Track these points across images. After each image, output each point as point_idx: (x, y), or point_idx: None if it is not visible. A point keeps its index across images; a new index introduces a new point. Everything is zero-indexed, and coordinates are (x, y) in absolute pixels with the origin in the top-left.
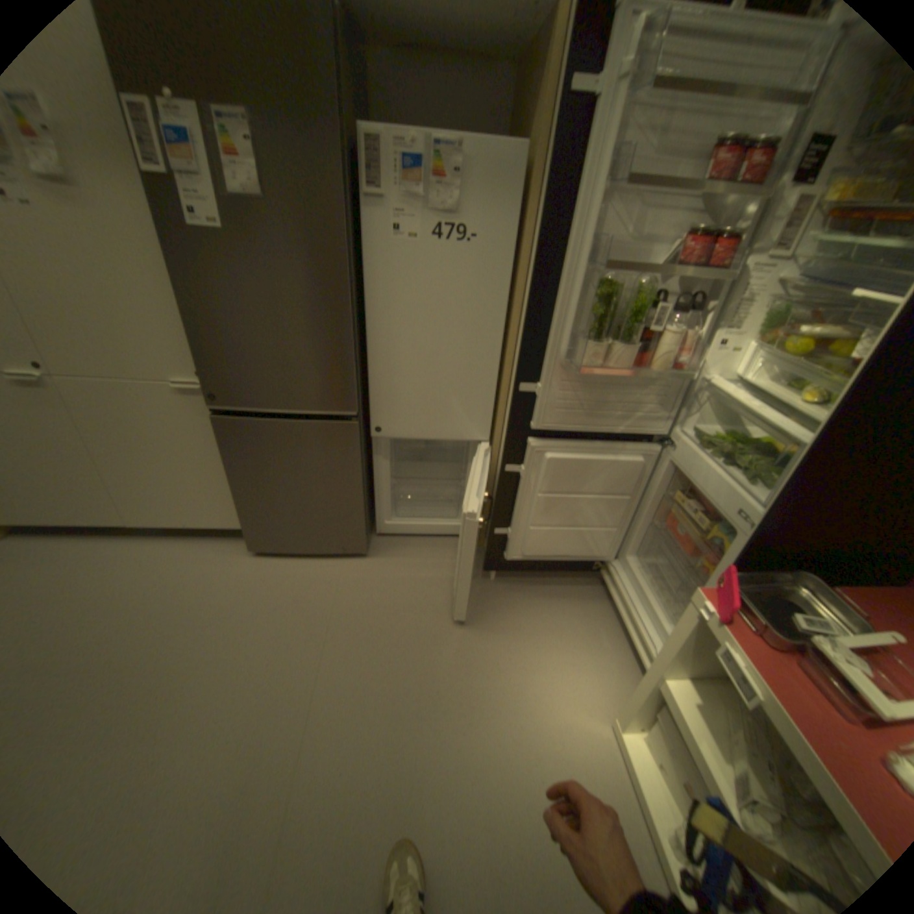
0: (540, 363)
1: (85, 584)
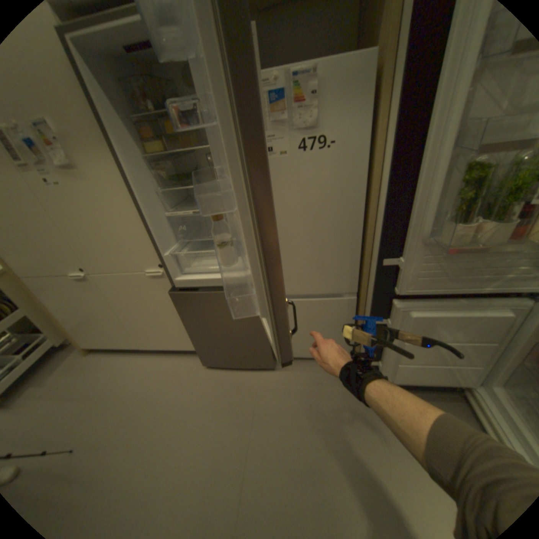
0: (401, 241)
1: (119, 386)
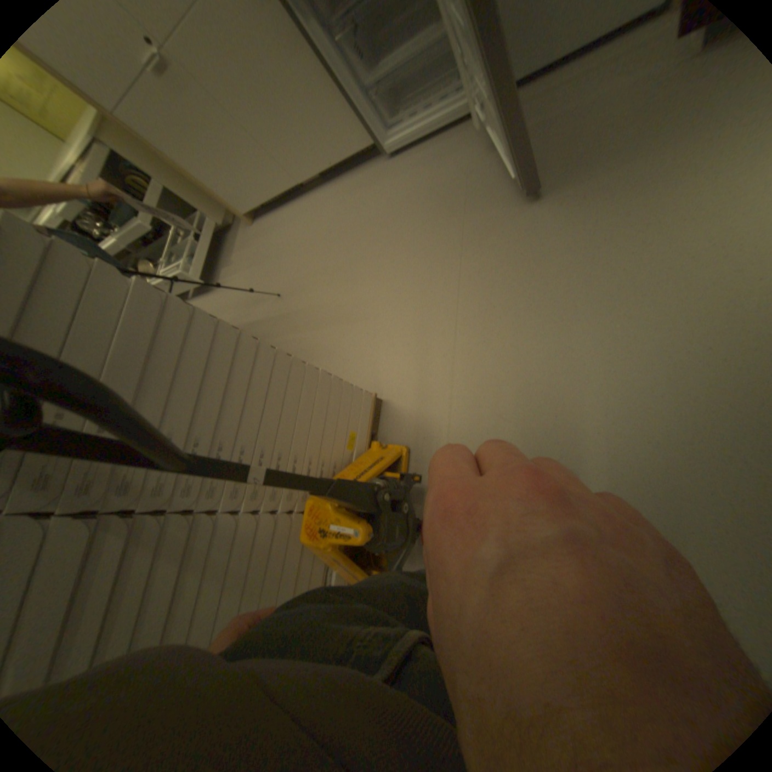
0: None
1: (297, 232)
